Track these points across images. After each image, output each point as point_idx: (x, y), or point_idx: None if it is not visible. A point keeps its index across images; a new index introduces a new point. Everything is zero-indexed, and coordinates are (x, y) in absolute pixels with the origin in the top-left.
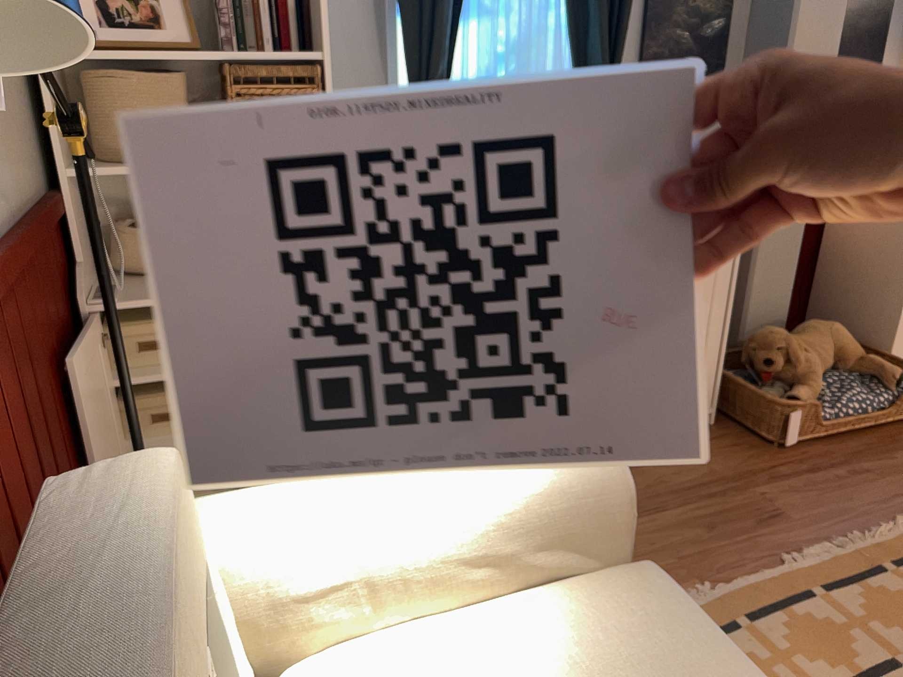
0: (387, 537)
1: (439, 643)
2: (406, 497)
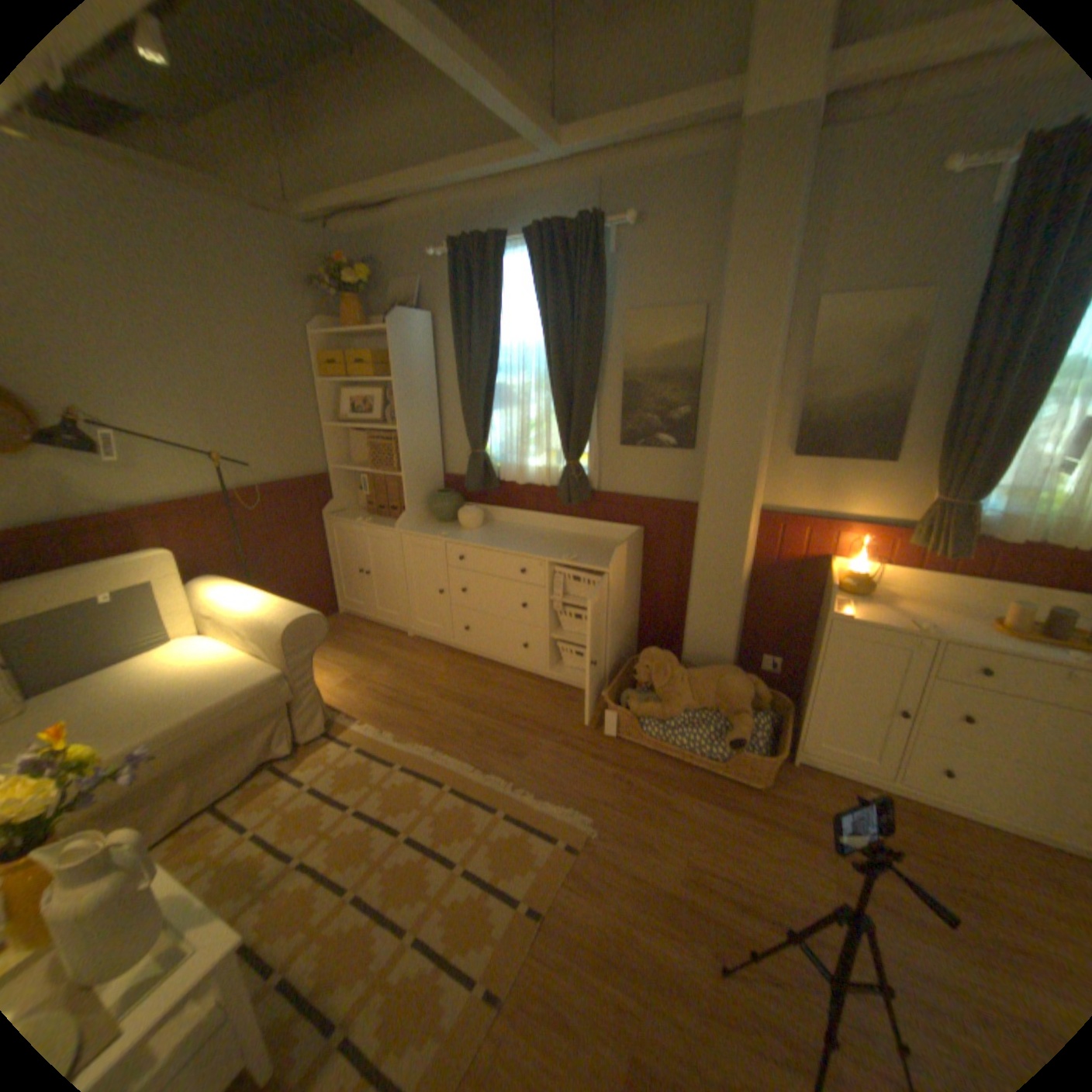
0: (222, 610)
1: (212, 651)
2: (237, 602)
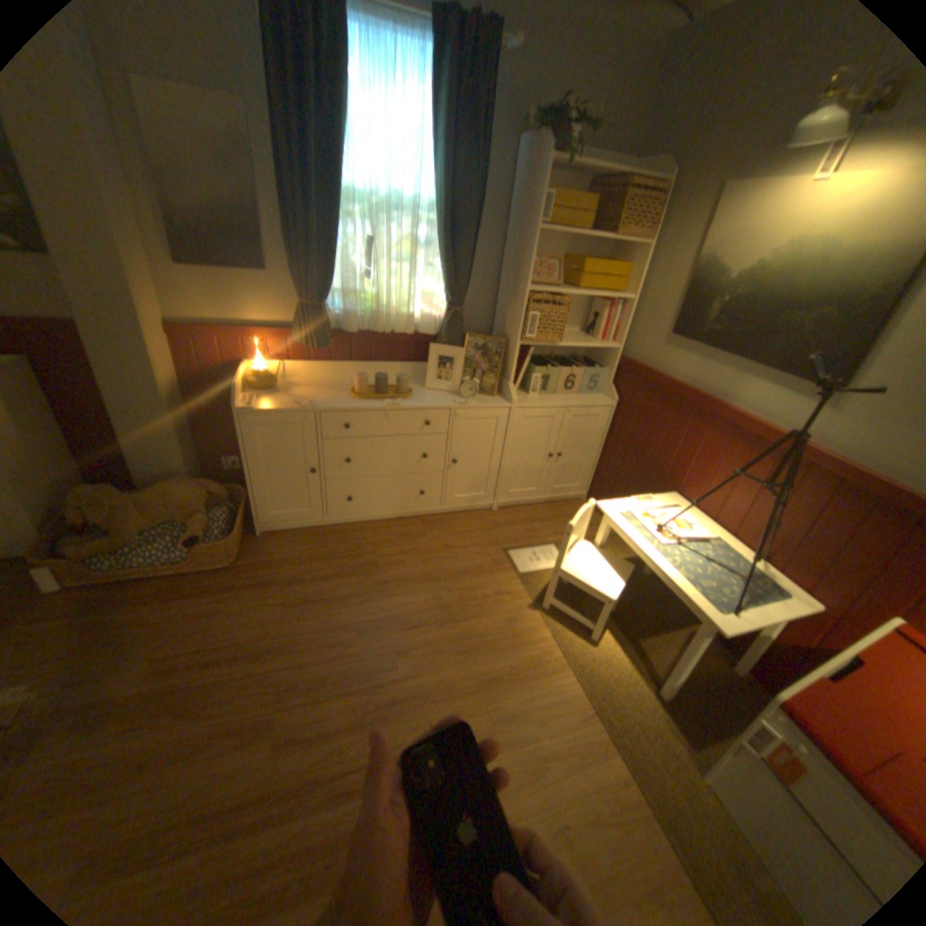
0: None
1: None
2: None
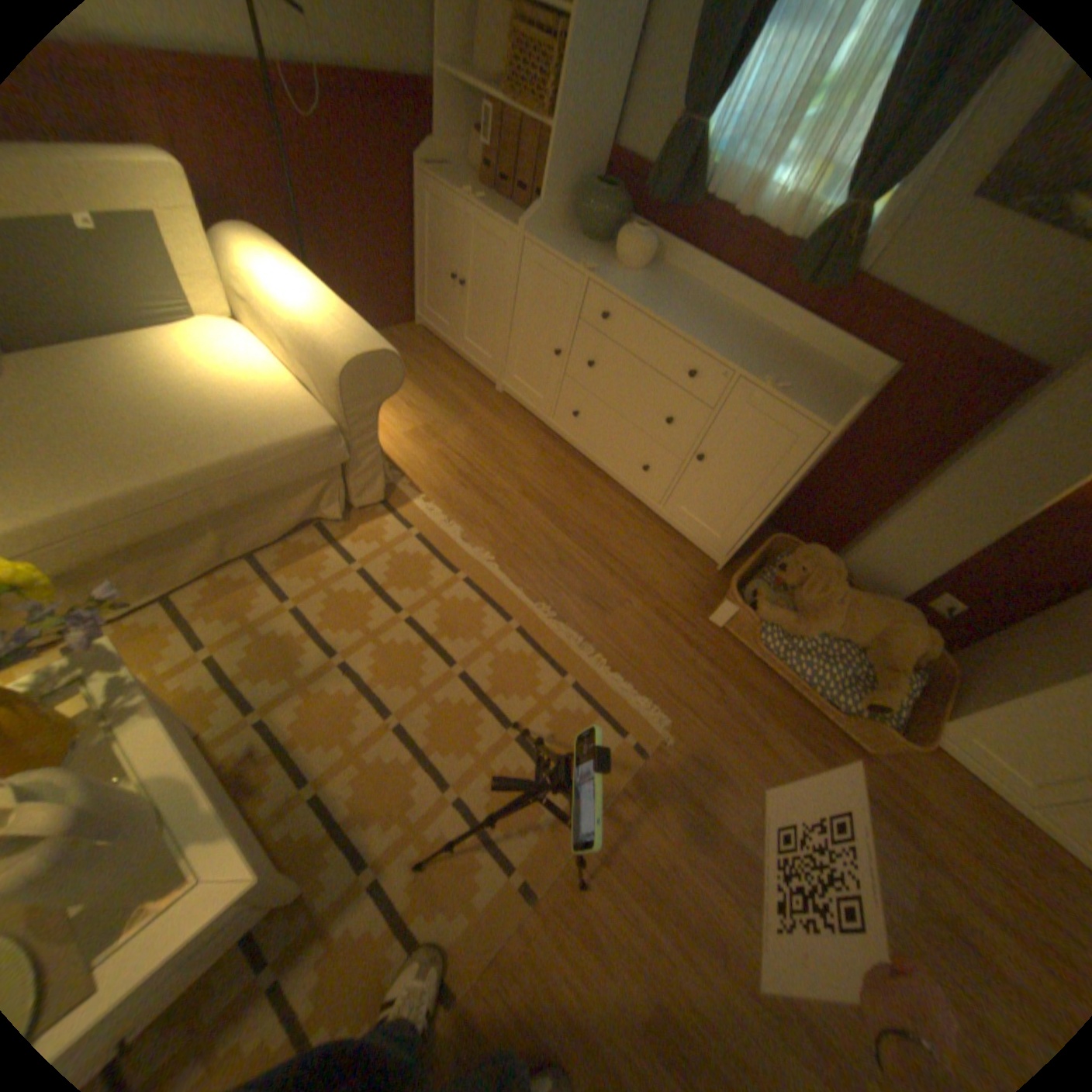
0: (262, 297)
1: (249, 355)
2: (283, 290)
